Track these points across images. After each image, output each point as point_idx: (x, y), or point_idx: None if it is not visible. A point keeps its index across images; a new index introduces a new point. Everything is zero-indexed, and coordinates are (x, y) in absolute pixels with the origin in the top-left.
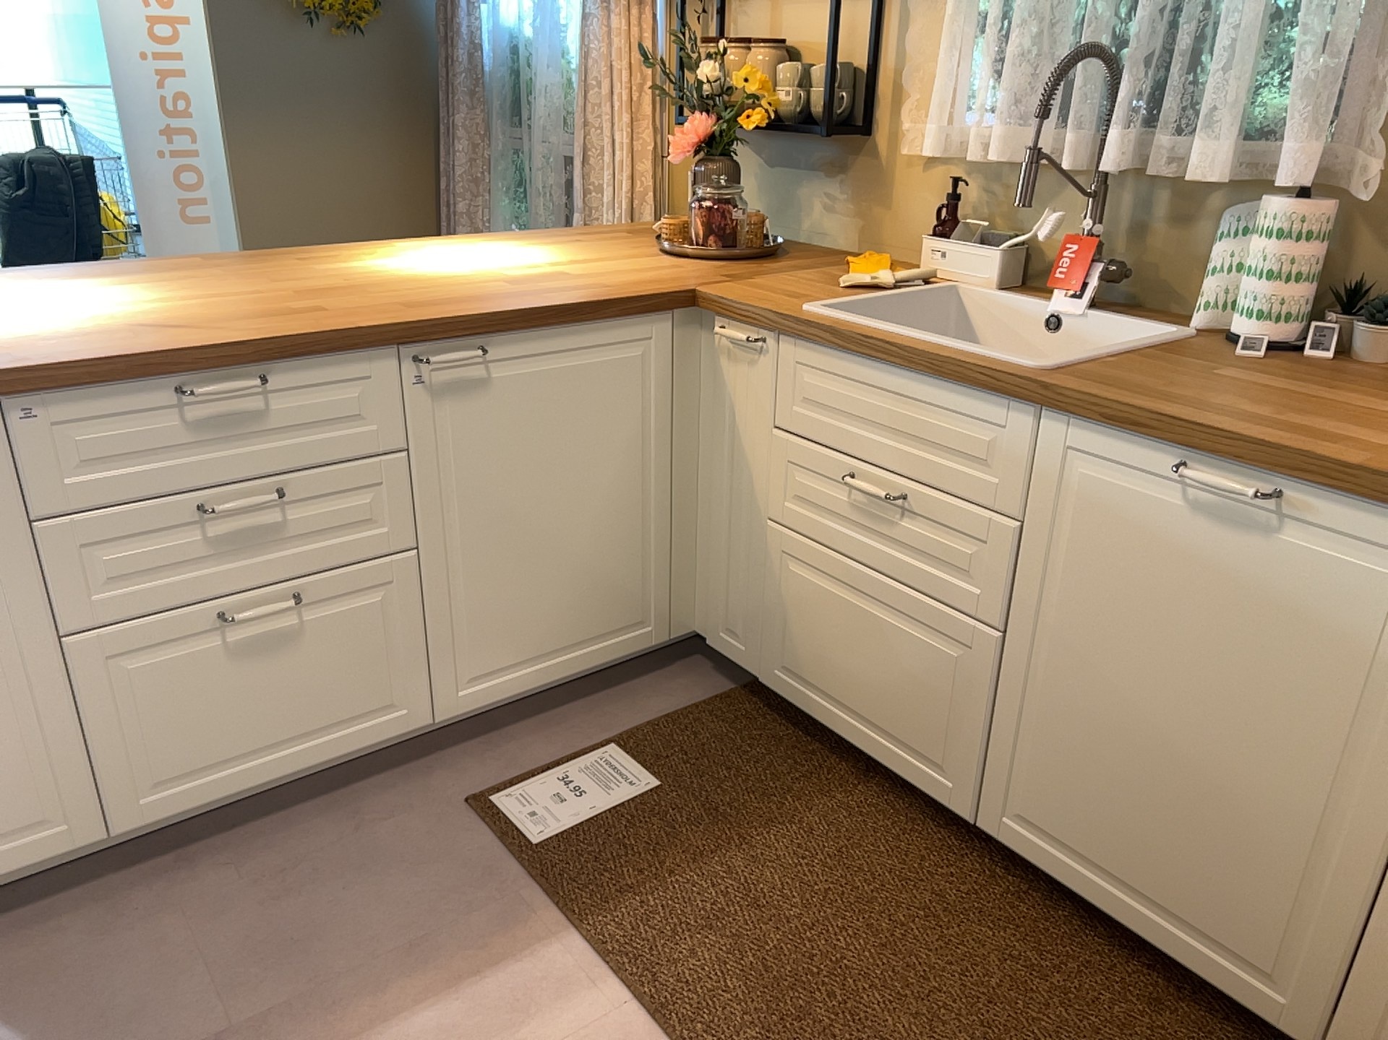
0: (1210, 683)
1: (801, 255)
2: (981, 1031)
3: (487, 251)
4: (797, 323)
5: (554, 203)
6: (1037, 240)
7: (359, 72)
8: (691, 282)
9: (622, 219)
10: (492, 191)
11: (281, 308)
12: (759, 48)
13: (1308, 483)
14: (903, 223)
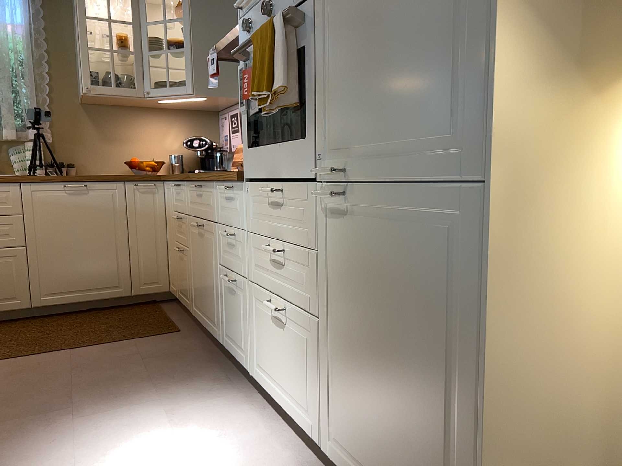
0: (84, 230)
1: None
2: (77, 327)
3: None
4: None
5: None
6: None
7: None
8: None
9: None
10: None
11: None
12: None
13: (91, 180)
14: None
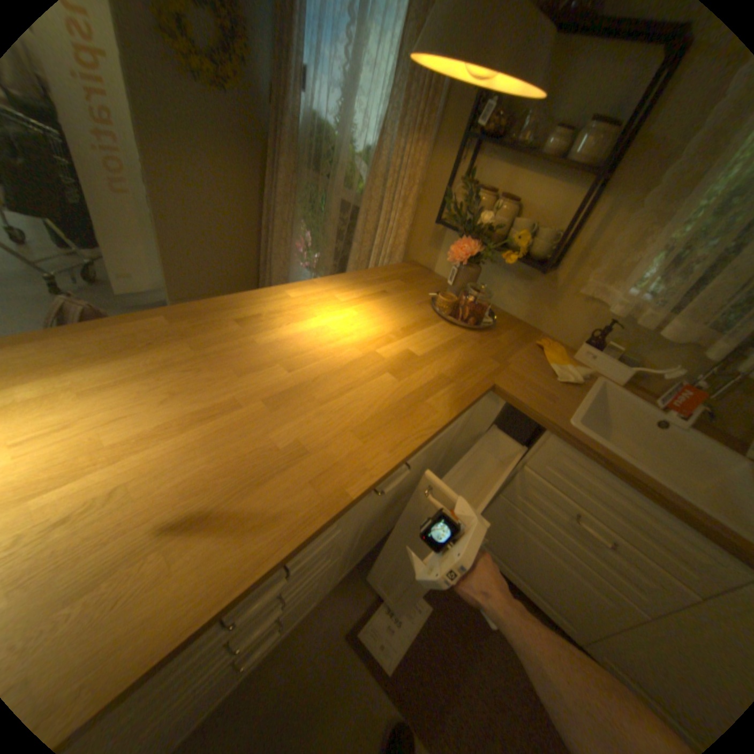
0: None
1: (501, 320)
2: None
3: (347, 309)
4: (578, 442)
5: (336, 225)
6: (665, 376)
7: (219, 114)
8: (487, 372)
9: (385, 257)
10: (295, 204)
11: (269, 449)
12: (510, 200)
13: None
14: (561, 319)
